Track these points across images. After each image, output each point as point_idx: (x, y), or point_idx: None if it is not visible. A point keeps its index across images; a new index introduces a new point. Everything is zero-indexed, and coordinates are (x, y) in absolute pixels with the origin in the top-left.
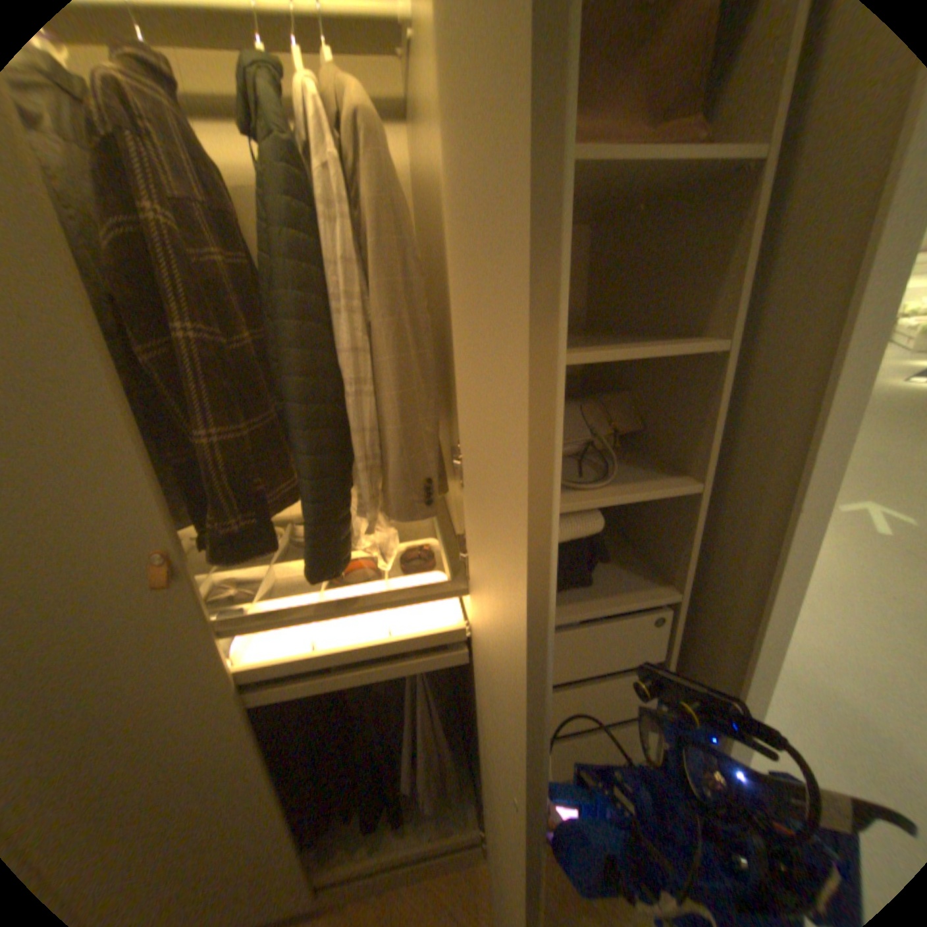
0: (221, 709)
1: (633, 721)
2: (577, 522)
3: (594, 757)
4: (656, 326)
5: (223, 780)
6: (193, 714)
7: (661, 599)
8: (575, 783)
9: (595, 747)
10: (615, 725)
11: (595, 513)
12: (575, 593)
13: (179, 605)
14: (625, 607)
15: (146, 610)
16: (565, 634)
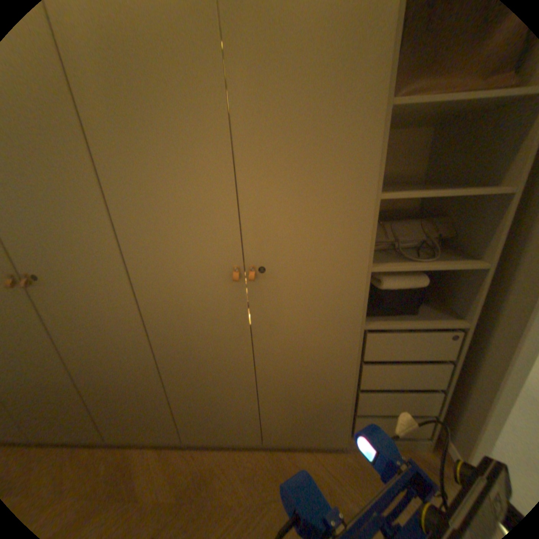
0: (245, 338)
1: (432, 390)
2: (414, 279)
3: (408, 405)
4: (470, 181)
5: (239, 371)
6: (235, 338)
7: (457, 325)
8: (395, 417)
9: (409, 399)
10: (422, 390)
11: (424, 276)
12: (408, 316)
13: (240, 290)
14: (436, 326)
15: (228, 290)
16: (401, 334)
